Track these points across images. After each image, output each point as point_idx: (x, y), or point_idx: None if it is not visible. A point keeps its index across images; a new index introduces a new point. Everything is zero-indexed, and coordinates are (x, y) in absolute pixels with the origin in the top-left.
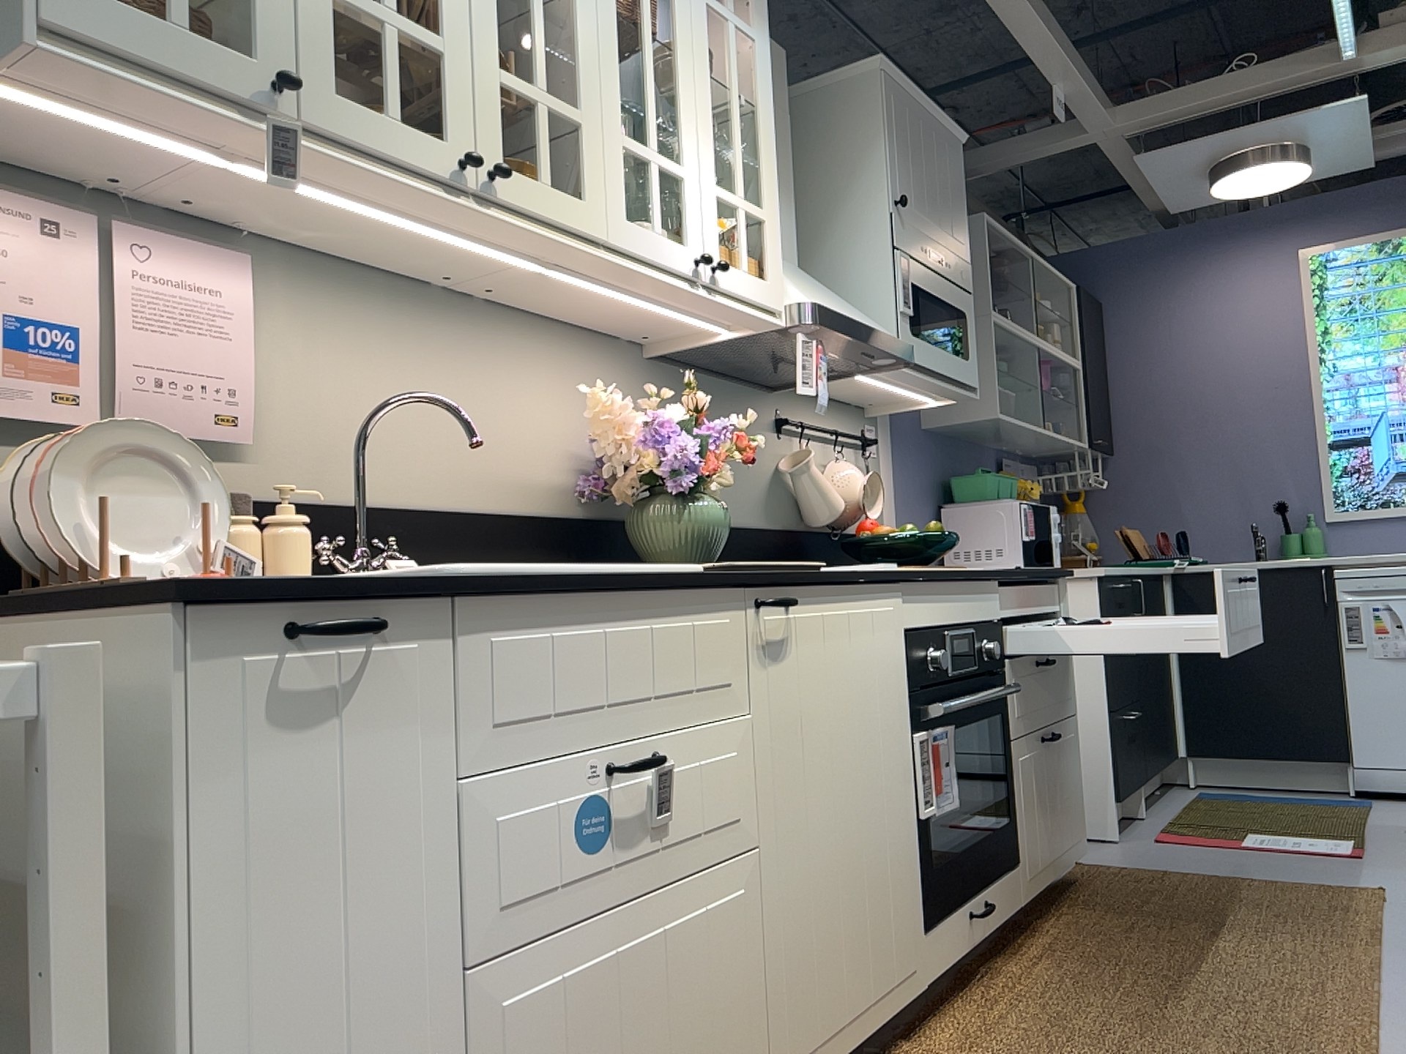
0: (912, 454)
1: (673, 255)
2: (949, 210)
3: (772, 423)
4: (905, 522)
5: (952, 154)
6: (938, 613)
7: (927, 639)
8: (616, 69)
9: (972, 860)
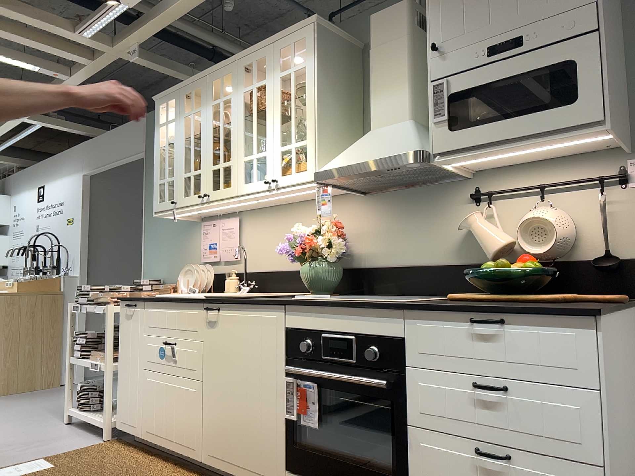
0: None
1: (259, 185)
2: None
3: (464, 199)
4: None
5: None
6: (315, 324)
7: (302, 335)
8: (241, 138)
9: (338, 469)
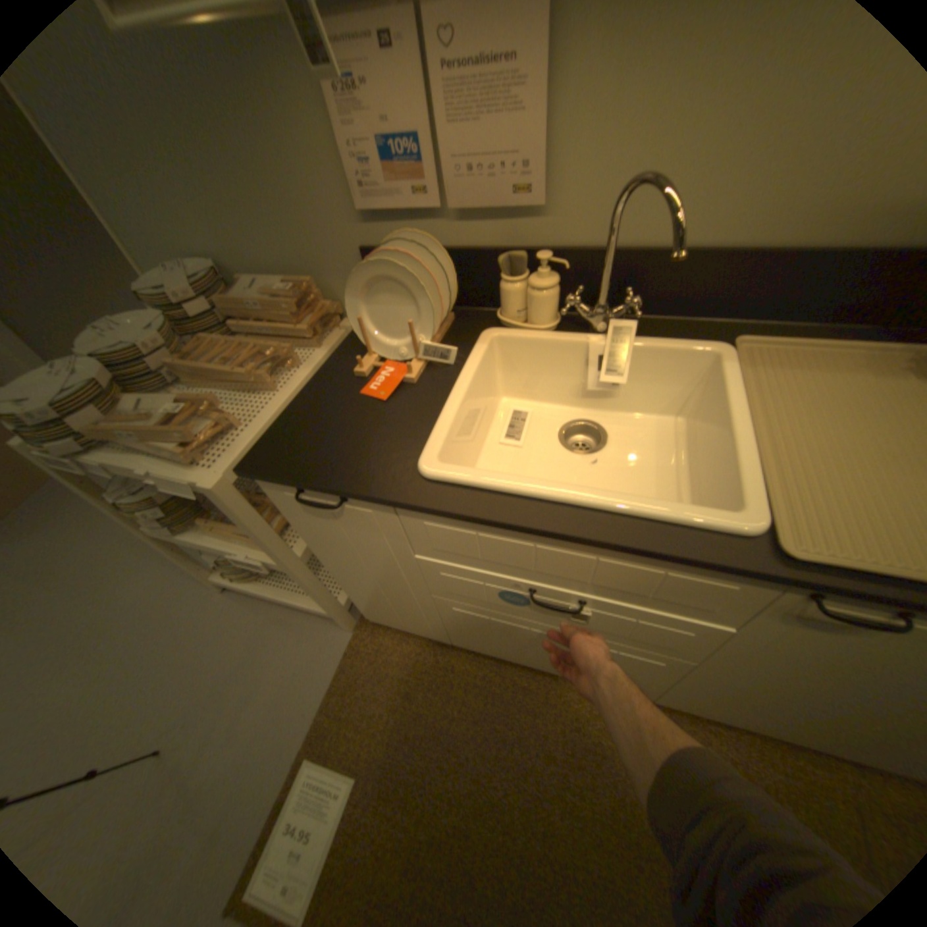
0: None
1: None
2: None
3: None
4: None
5: None
6: None
7: None
8: None
9: None
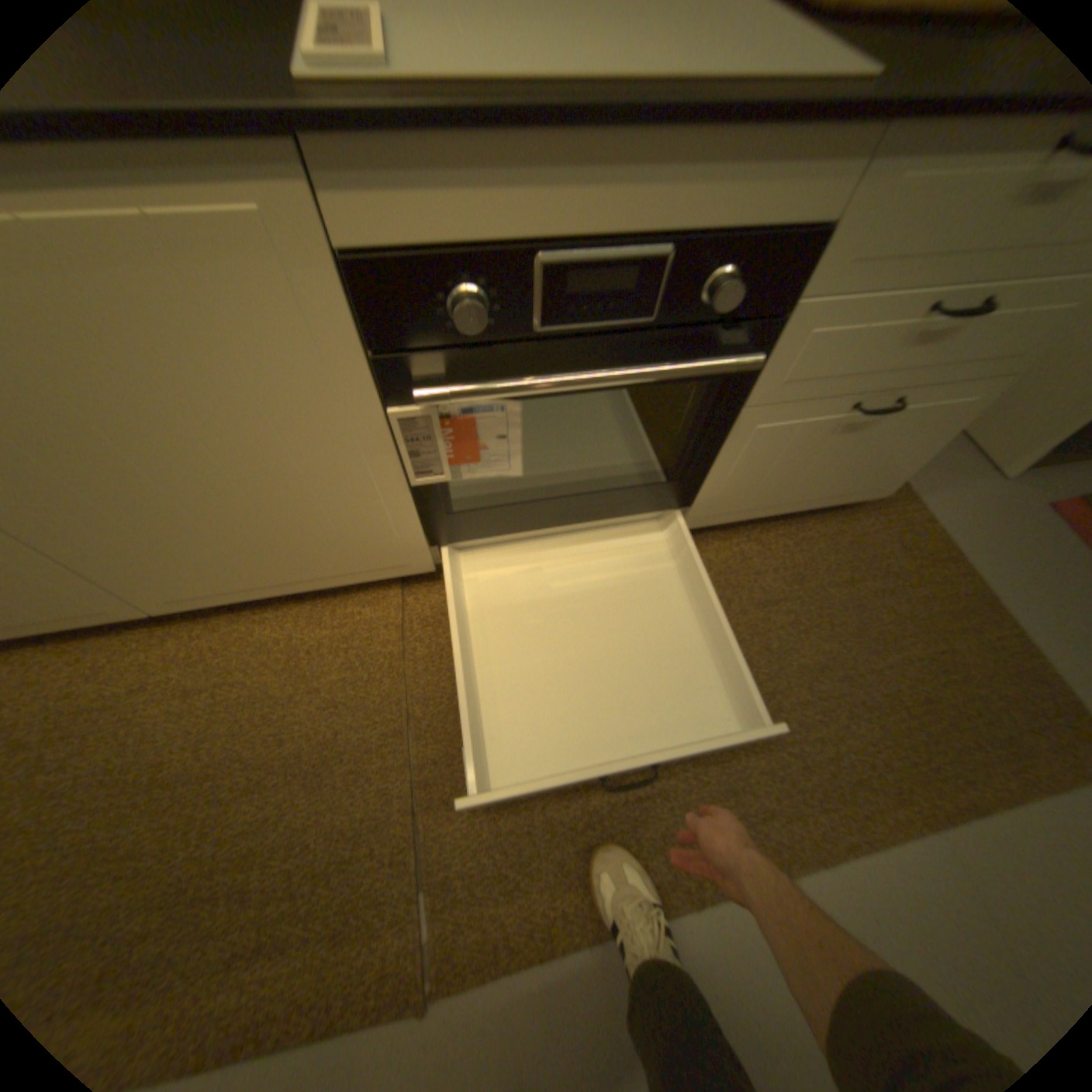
0: None
1: None
2: None
3: None
4: None
5: None
6: (501, 214)
7: (442, 270)
8: None
9: (562, 506)
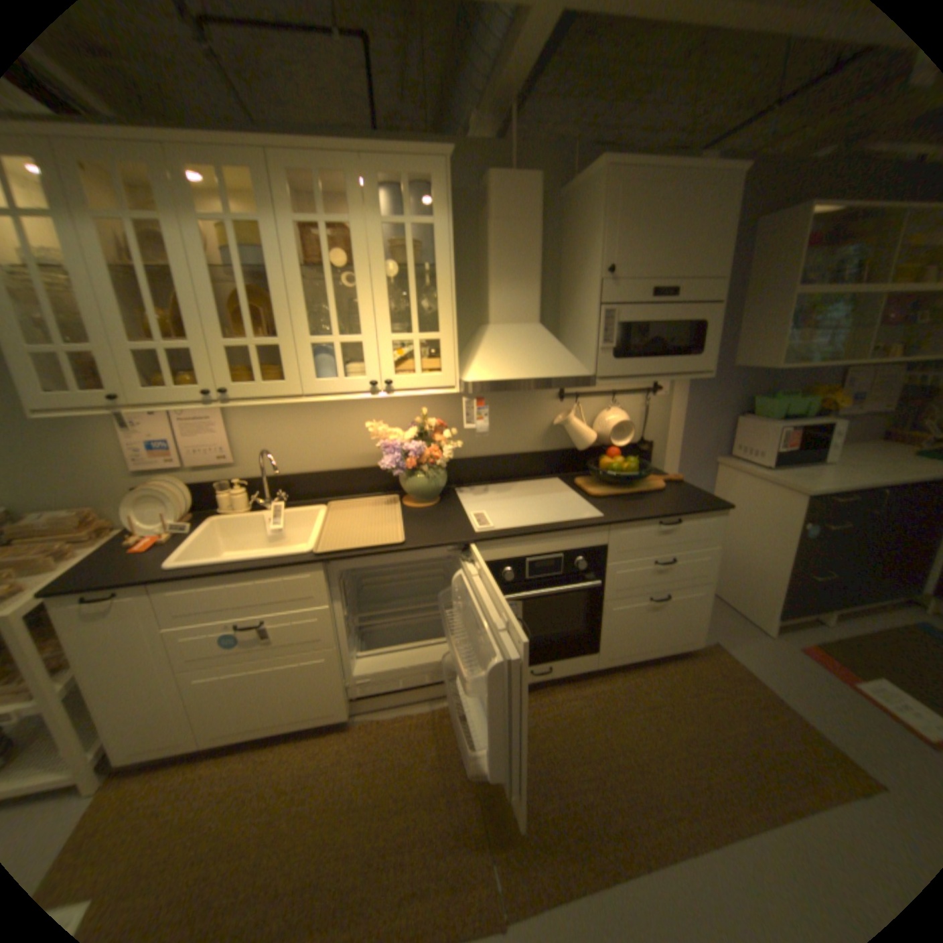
0: (710, 385)
1: (353, 385)
2: (695, 245)
3: (551, 396)
4: (689, 429)
5: (717, 190)
6: (517, 551)
7: (501, 565)
8: (301, 304)
9: (538, 652)
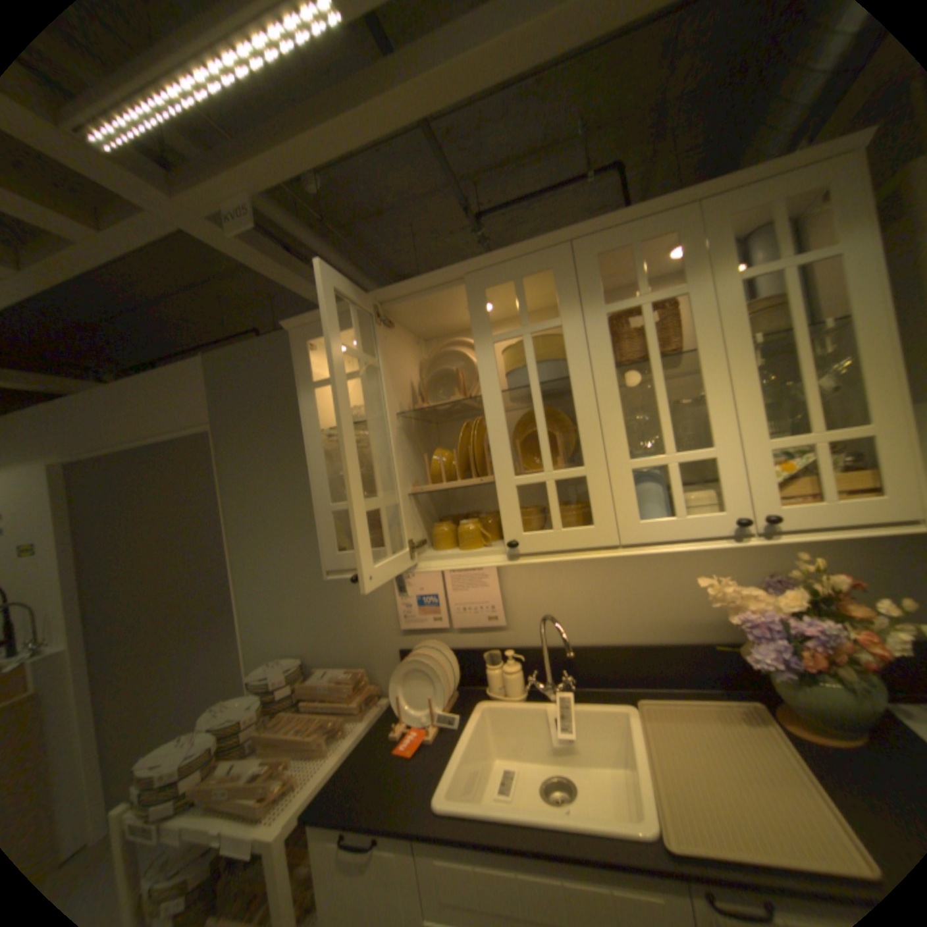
0: None
1: (704, 528)
2: None
3: None
4: None
5: None
6: None
7: None
8: (619, 416)
9: None
